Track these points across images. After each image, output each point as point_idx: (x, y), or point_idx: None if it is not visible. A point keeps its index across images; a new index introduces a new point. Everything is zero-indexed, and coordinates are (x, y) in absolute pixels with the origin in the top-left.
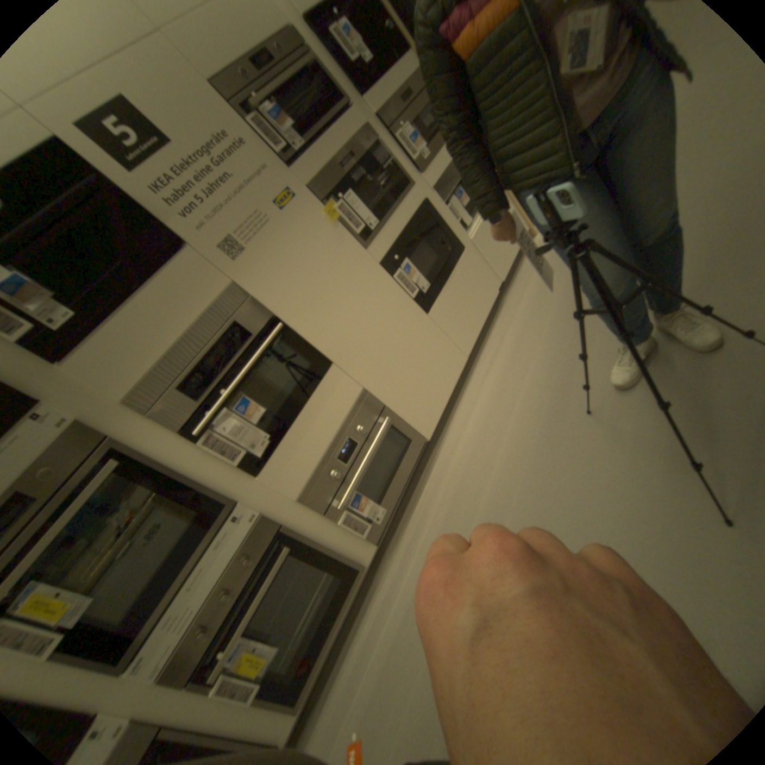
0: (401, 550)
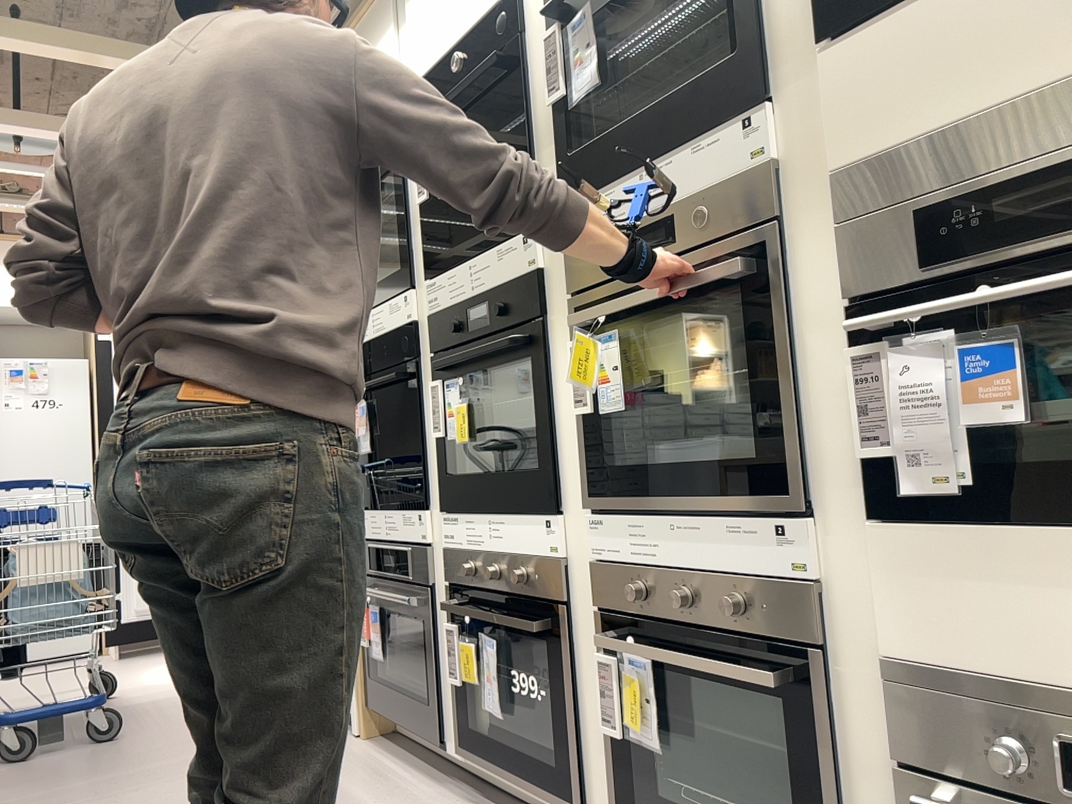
0: None
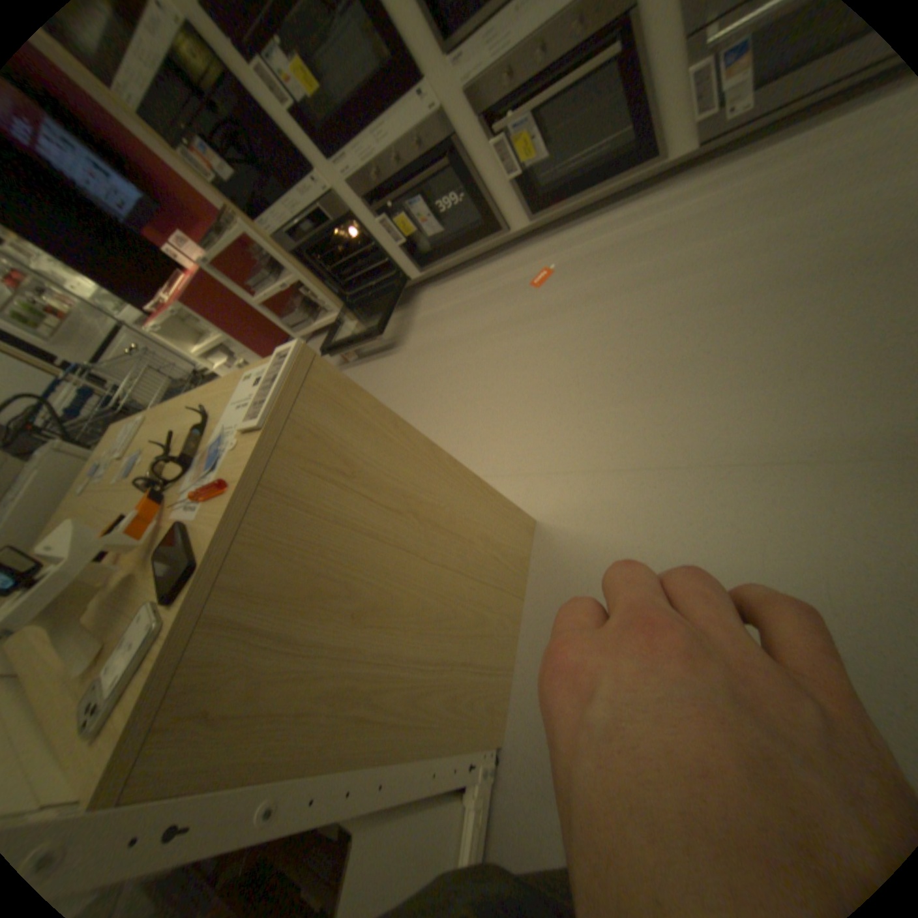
0: (713, 172)
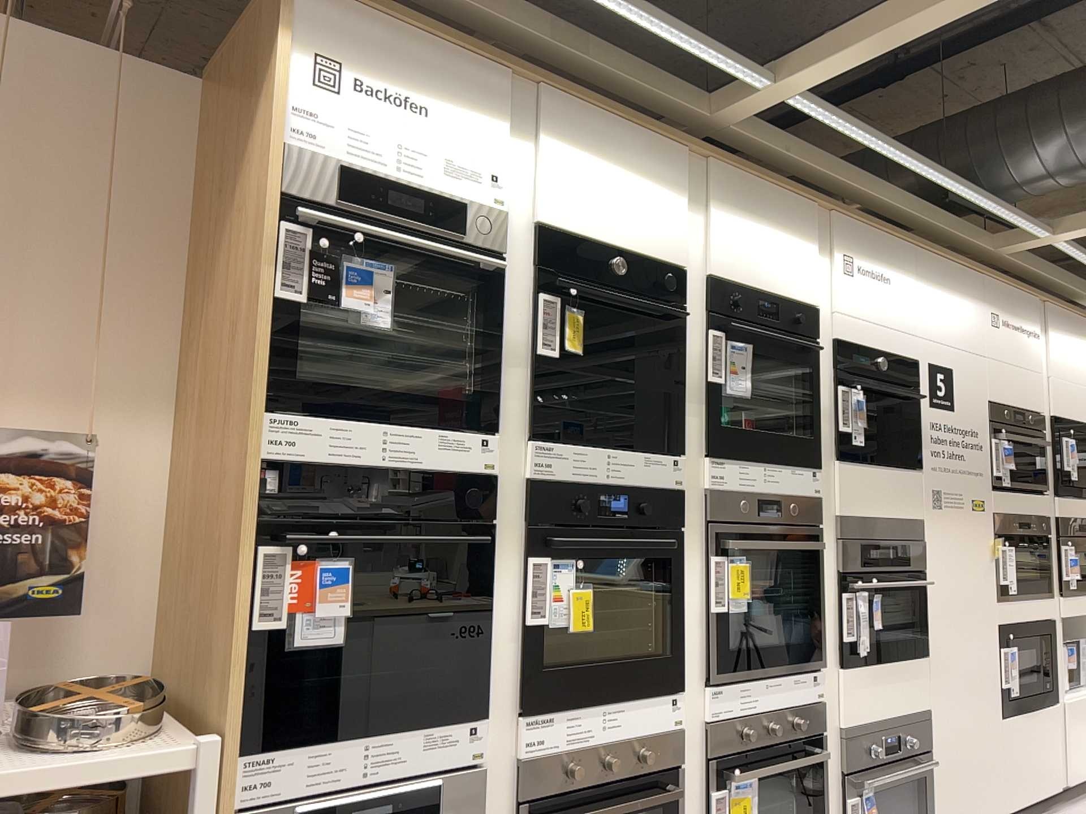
0: None
